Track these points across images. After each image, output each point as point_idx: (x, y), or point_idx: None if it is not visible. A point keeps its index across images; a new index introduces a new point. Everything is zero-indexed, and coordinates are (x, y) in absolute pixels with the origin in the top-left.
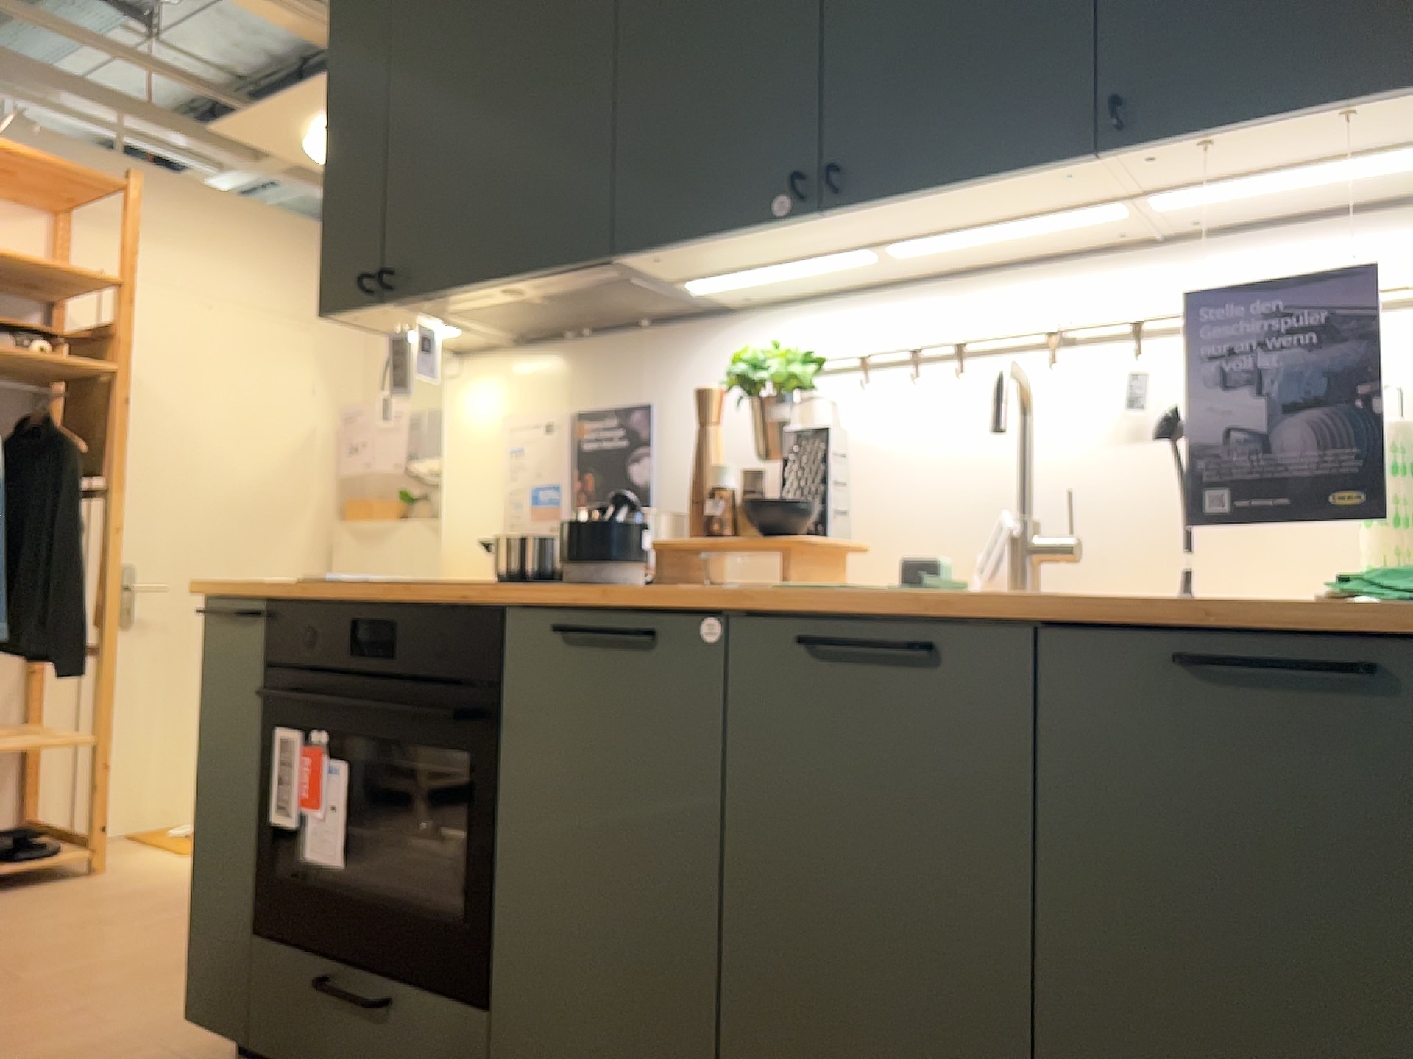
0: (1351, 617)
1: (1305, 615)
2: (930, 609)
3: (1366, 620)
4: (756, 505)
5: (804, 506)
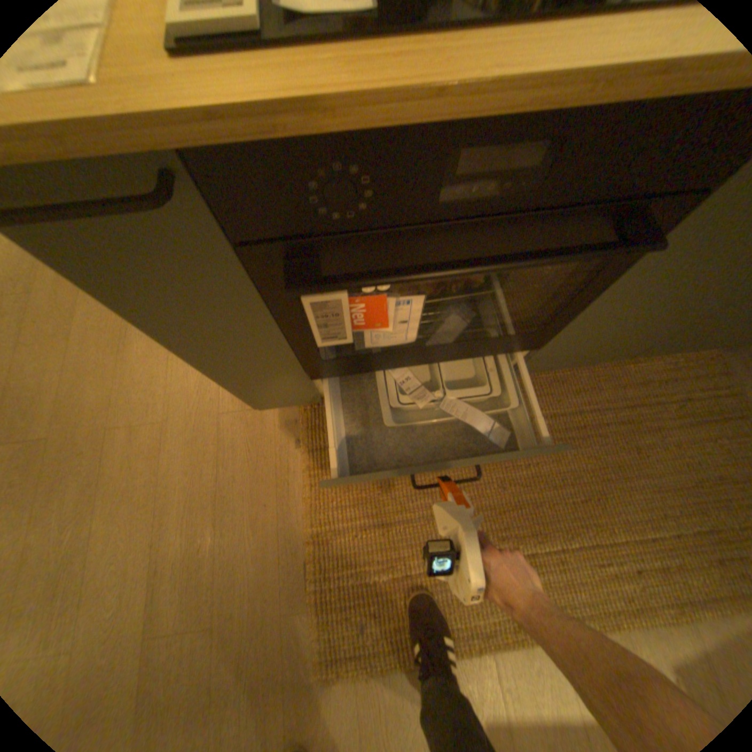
0: None
1: None
2: None
3: None
4: None
5: None
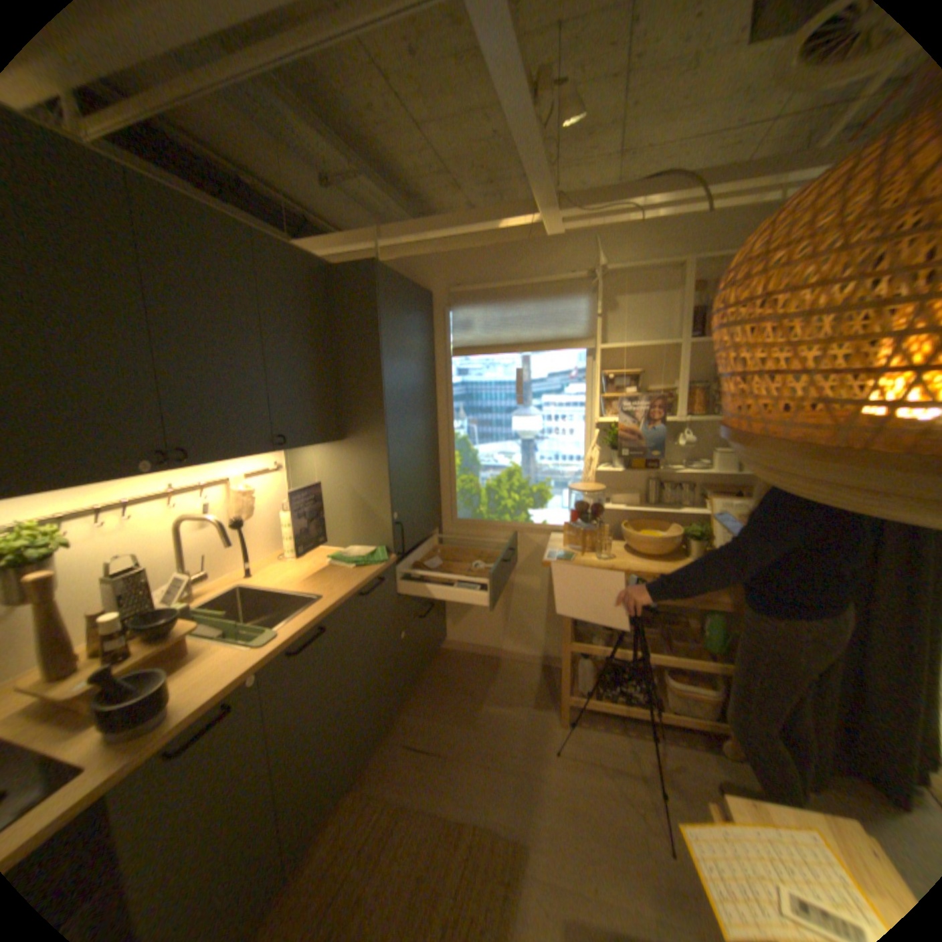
0: (379, 572)
1: (368, 574)
2: (320, 618)
3: (375, 571)
4: (122, 629)
5: (166, 614)
